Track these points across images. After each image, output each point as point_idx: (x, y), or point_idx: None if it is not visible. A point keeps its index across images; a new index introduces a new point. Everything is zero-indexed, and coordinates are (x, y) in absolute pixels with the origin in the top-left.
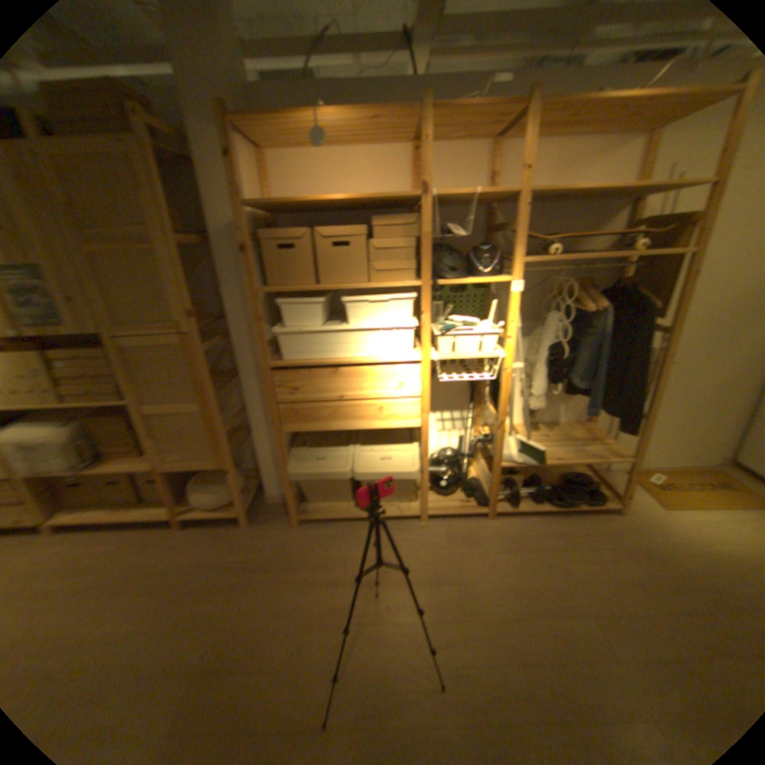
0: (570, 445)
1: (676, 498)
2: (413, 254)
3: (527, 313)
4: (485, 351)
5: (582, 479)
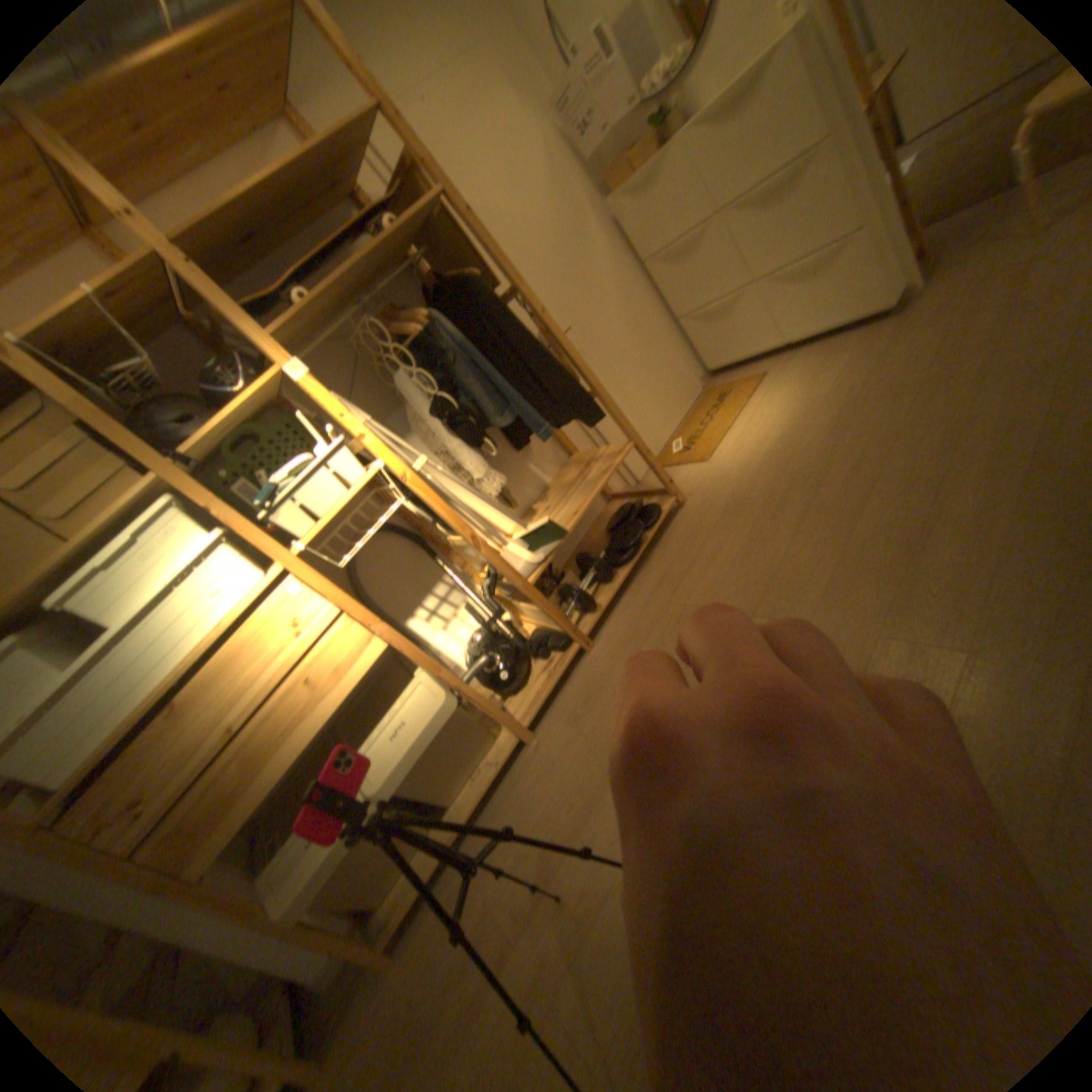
0: (573, 490)
1: (703, 442)
2: (97, 443)
3: (382, 401)
4: (355, 476)
5: (622, 511)
